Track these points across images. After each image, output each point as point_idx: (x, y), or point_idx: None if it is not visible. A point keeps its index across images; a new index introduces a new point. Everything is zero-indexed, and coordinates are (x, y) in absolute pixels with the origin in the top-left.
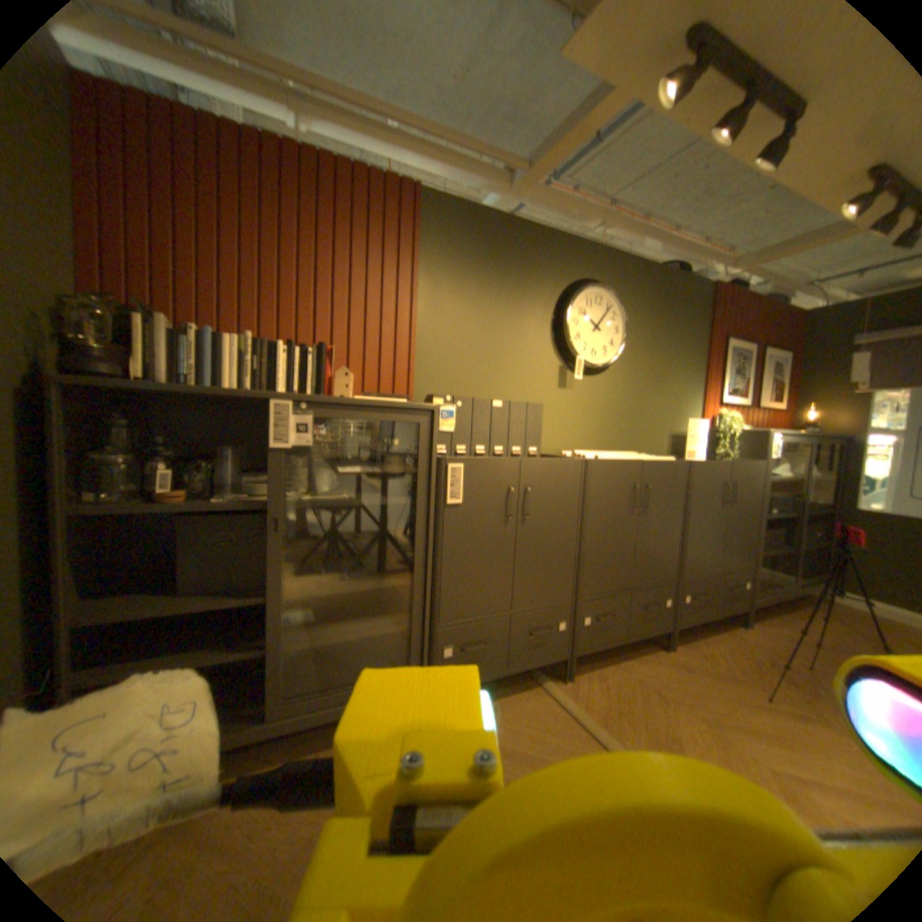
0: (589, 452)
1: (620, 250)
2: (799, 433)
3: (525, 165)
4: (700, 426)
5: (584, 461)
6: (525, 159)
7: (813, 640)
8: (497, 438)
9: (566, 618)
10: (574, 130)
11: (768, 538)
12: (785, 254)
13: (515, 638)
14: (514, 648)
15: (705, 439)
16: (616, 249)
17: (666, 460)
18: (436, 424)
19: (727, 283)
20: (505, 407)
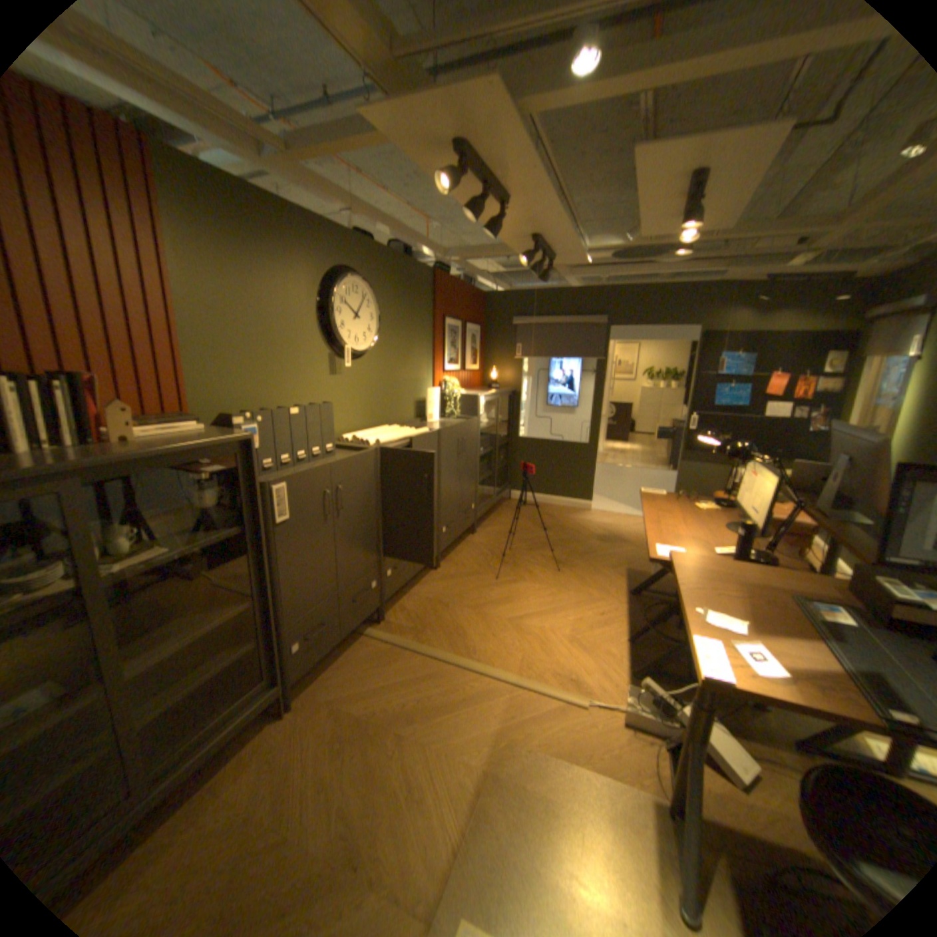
0: (361, 430)
1: (358, 229)
2: (487, 388)
3: (281, 148)
4: (432, 391)
5: (373, 449)
6: (281, 141)
7: (506, 529)
8: (299, 443)
9: (375, 577)
10: (342, 143)
11: (479, 469)
12: (475, 254)
13: (343, 609)
14: (344, 617)
15: (436, 401)
16: (355, 228)
17: (423, 432)
18: (255, 451)
19: (436, 265)
20: (302, 413)
